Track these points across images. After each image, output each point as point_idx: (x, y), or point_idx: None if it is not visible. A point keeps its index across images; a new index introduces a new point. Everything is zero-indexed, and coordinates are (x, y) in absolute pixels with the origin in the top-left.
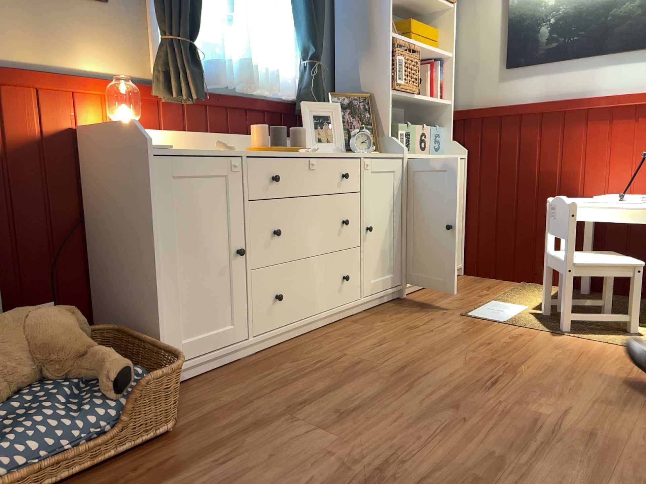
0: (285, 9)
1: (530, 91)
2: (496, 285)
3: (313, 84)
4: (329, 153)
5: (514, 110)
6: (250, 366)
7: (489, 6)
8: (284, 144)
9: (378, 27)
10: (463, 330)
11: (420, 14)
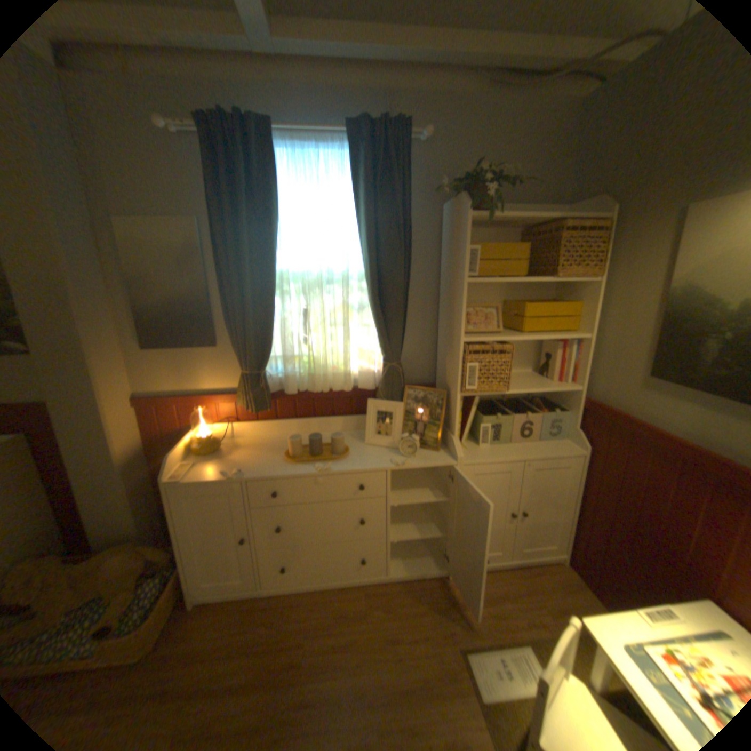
0: (368, 317)
1: (680, 419)
2: (581, 616)
3: (383, 384)
4: (350, 467)
5: (649, 434)
6: (248, 613)
7: (649, 286)
8: (316, 452)
9: (456, 330)
10: (427, 685)
11: (566, 281)
